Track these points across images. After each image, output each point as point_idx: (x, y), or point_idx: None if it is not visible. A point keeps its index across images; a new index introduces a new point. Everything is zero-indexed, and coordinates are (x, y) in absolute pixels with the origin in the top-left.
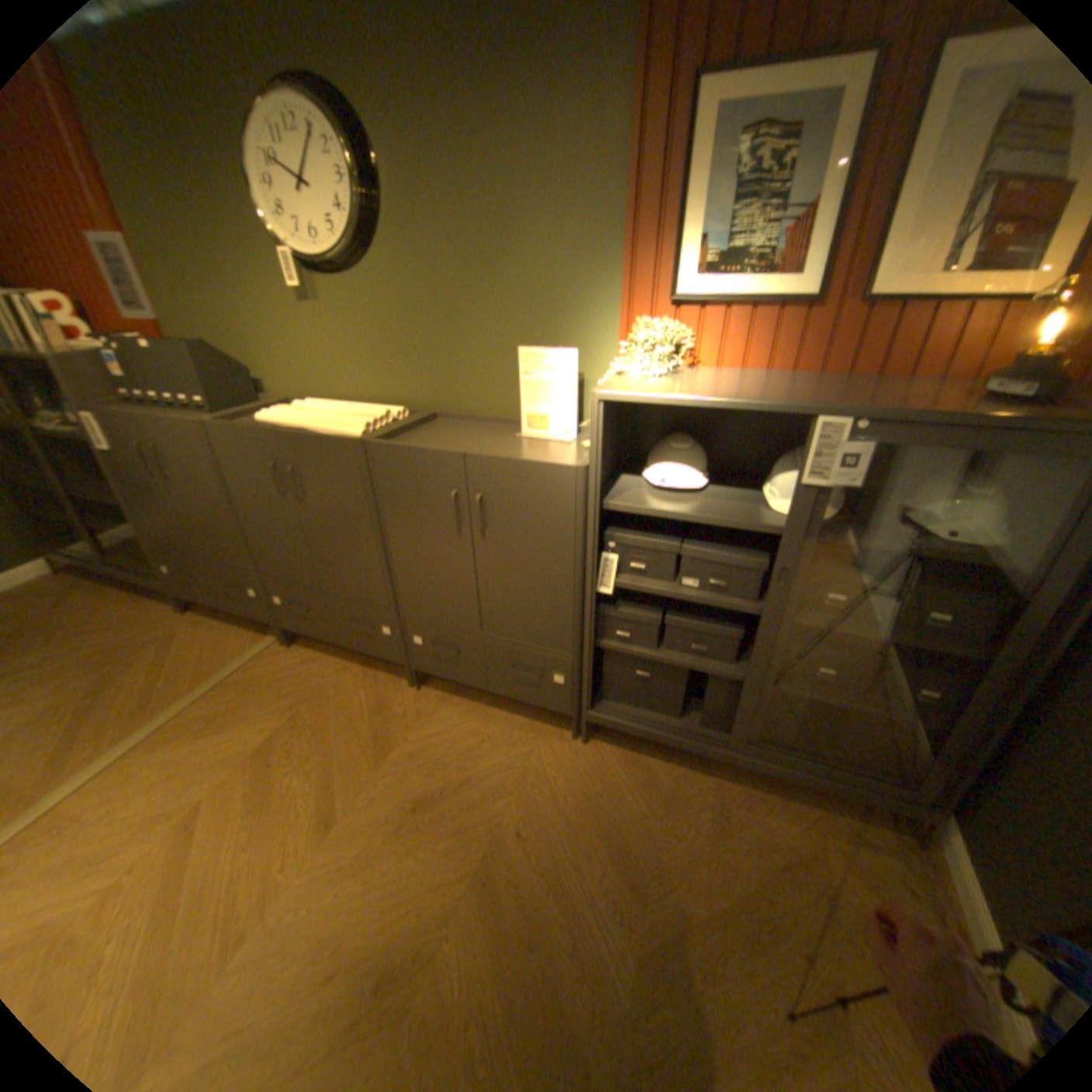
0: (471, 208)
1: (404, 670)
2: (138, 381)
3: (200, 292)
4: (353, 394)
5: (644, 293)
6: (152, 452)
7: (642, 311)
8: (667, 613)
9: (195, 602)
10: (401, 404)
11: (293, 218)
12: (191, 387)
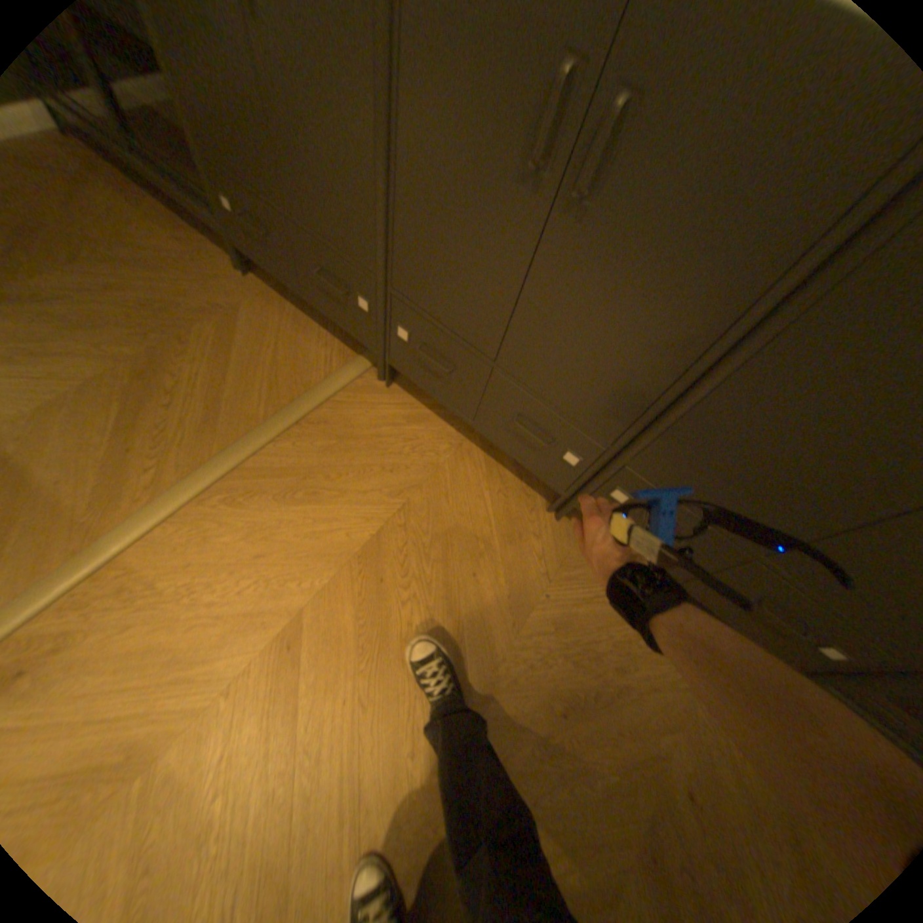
0: None
1: (559, 499)
2: None
3: None
4: None
5: None
6: None
7: None
8: None
9: (269, 271)
10: None
11: None
12: None
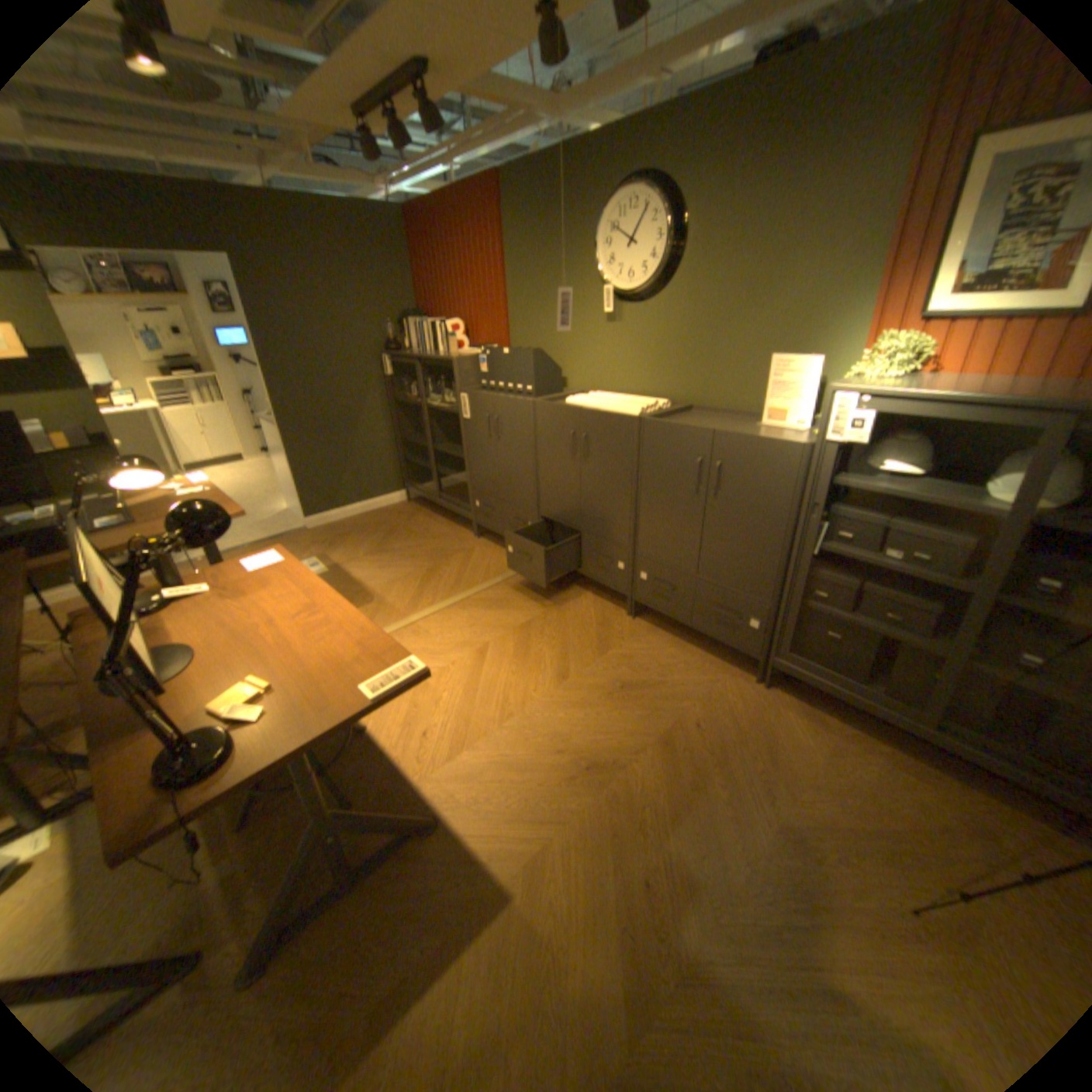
0: (755, 251)
1: (627, 600)
2: (495, 376)
3: (542, 318)
4: (630, 390)
5: (895, 311)
6: (496, 421)
7: (892, 325)
8: (868, 582)
9: (490, 530)
10: (666, 399)
11: (620, 266)
12: (528, 380)
